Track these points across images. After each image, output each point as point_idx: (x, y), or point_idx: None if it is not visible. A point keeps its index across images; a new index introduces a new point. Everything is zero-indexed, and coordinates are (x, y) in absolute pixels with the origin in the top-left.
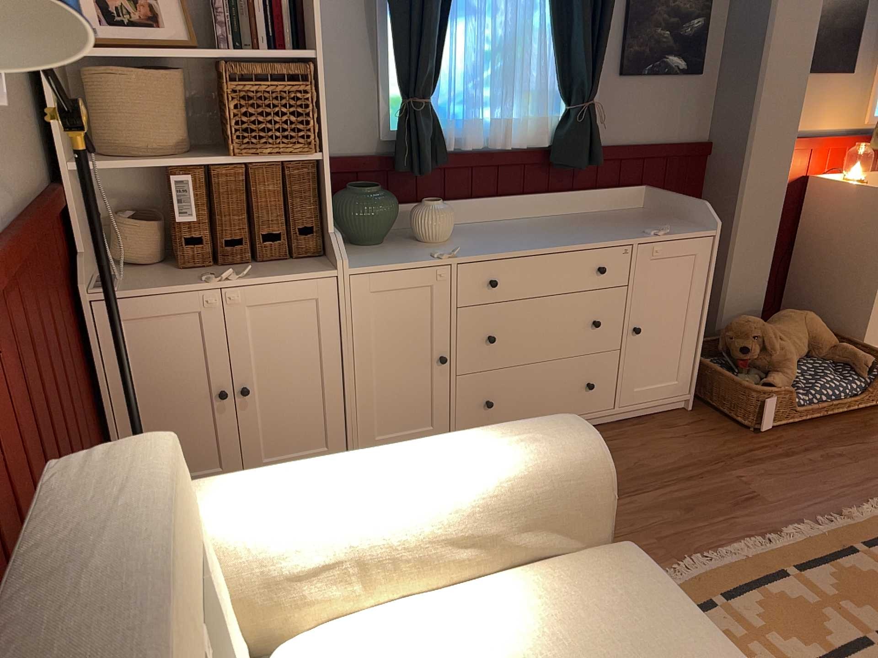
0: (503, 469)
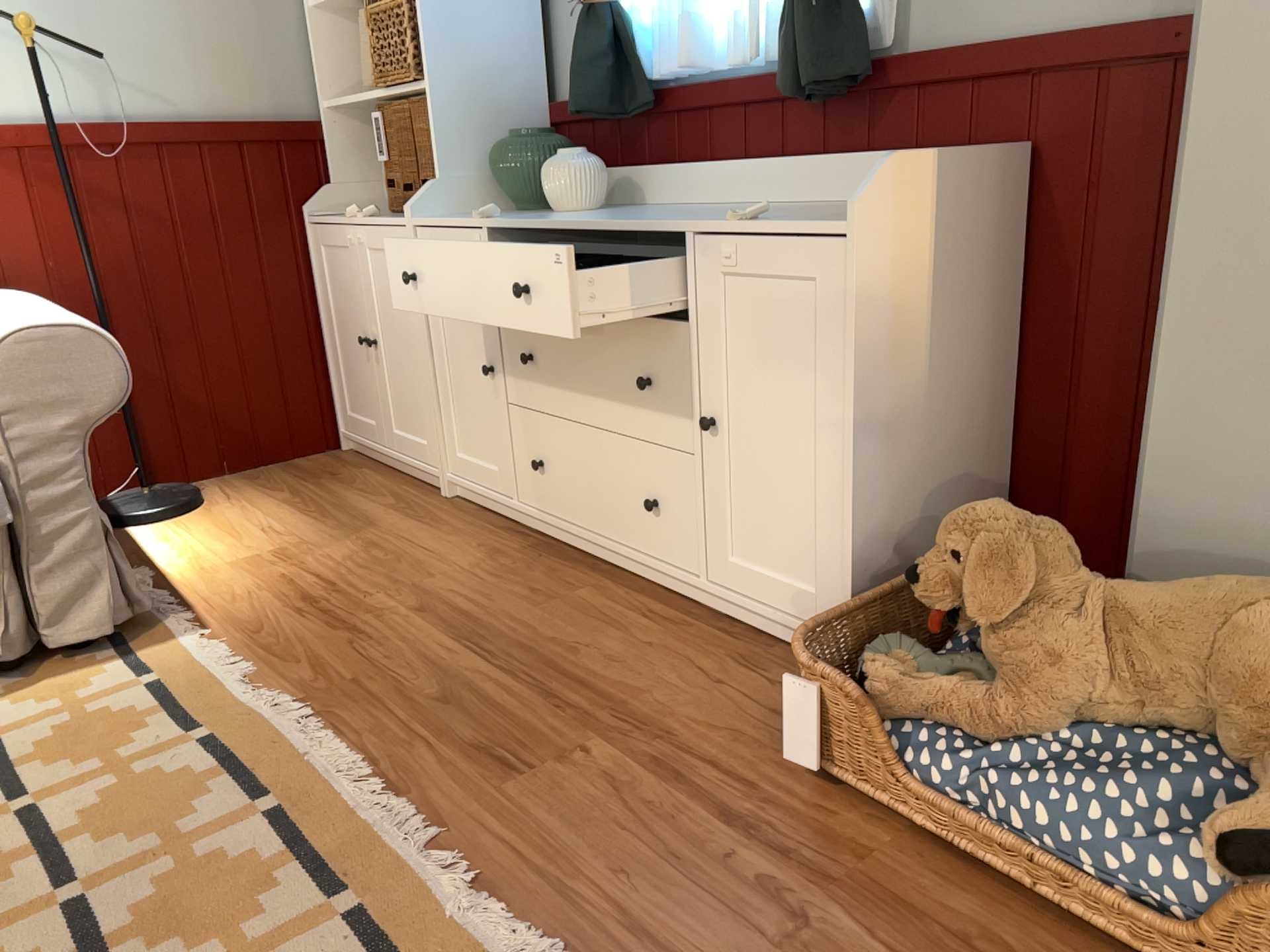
0: None
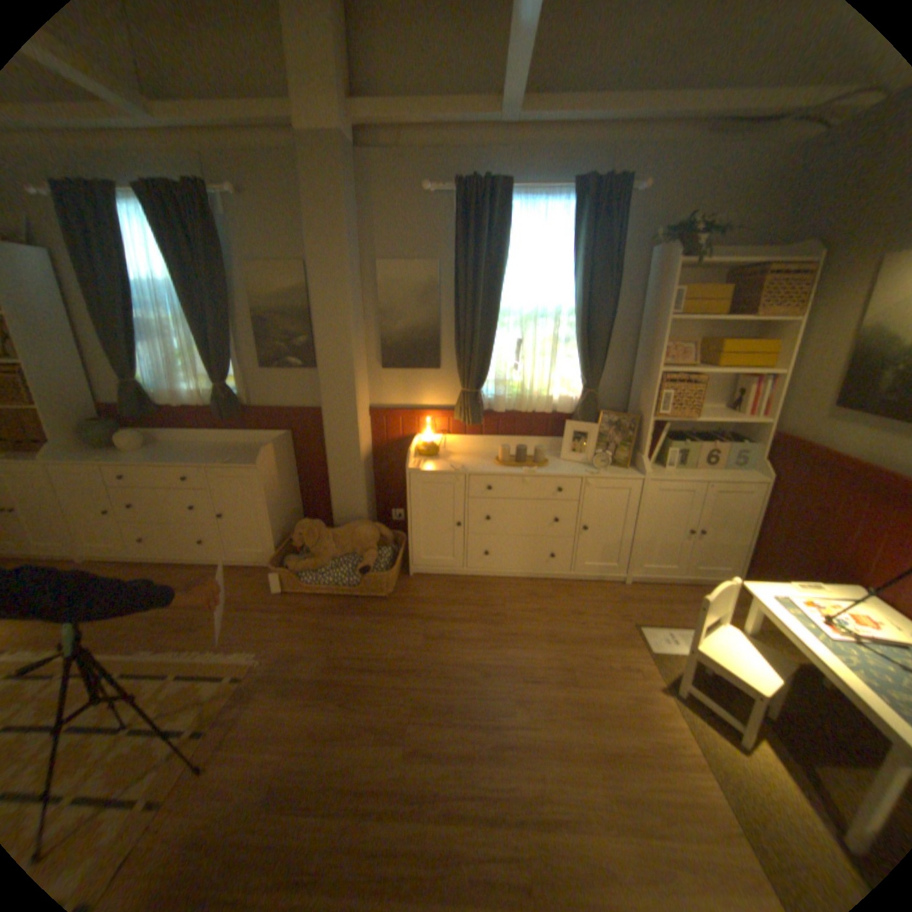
0: None
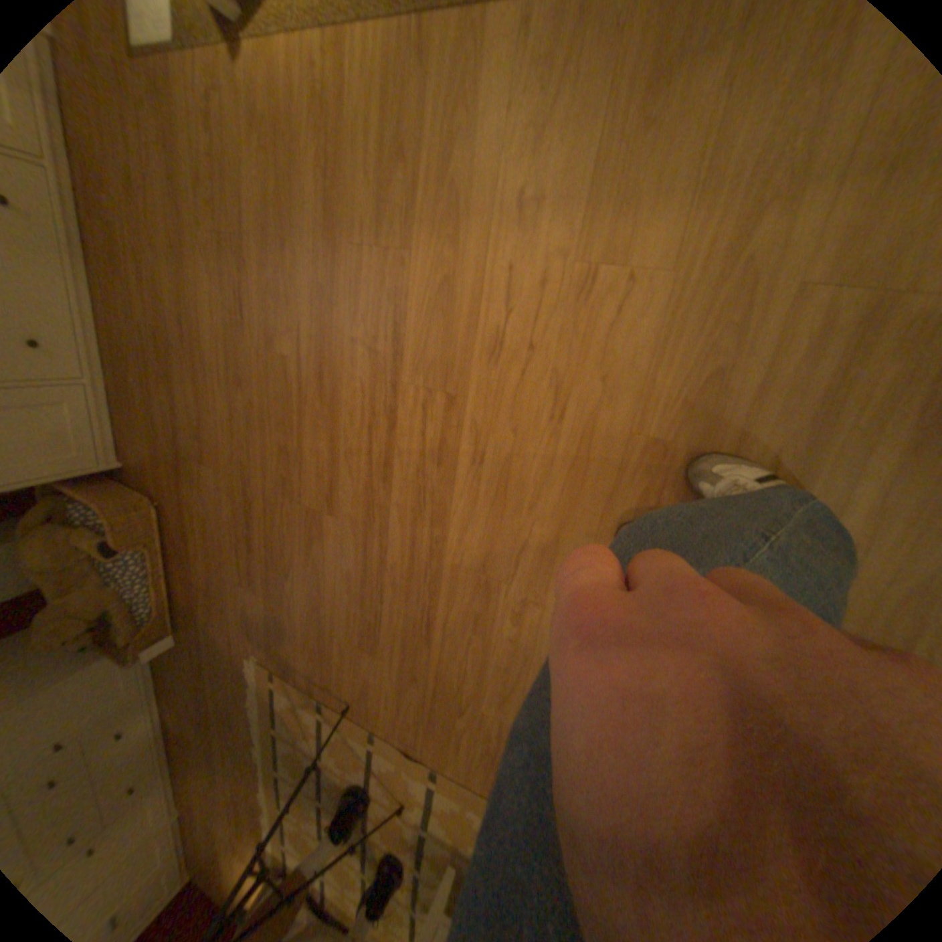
0: None
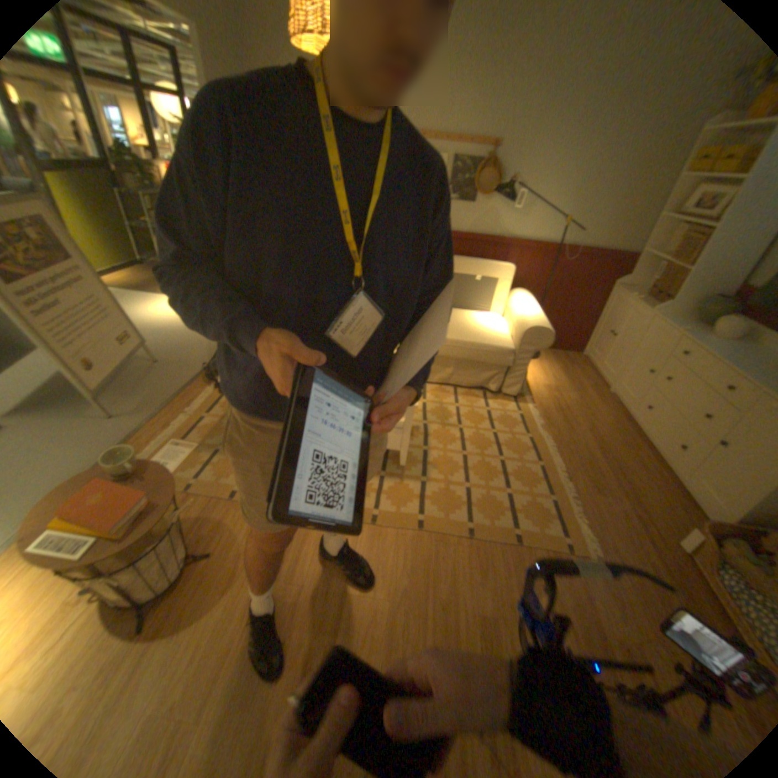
0: (526, 316)
